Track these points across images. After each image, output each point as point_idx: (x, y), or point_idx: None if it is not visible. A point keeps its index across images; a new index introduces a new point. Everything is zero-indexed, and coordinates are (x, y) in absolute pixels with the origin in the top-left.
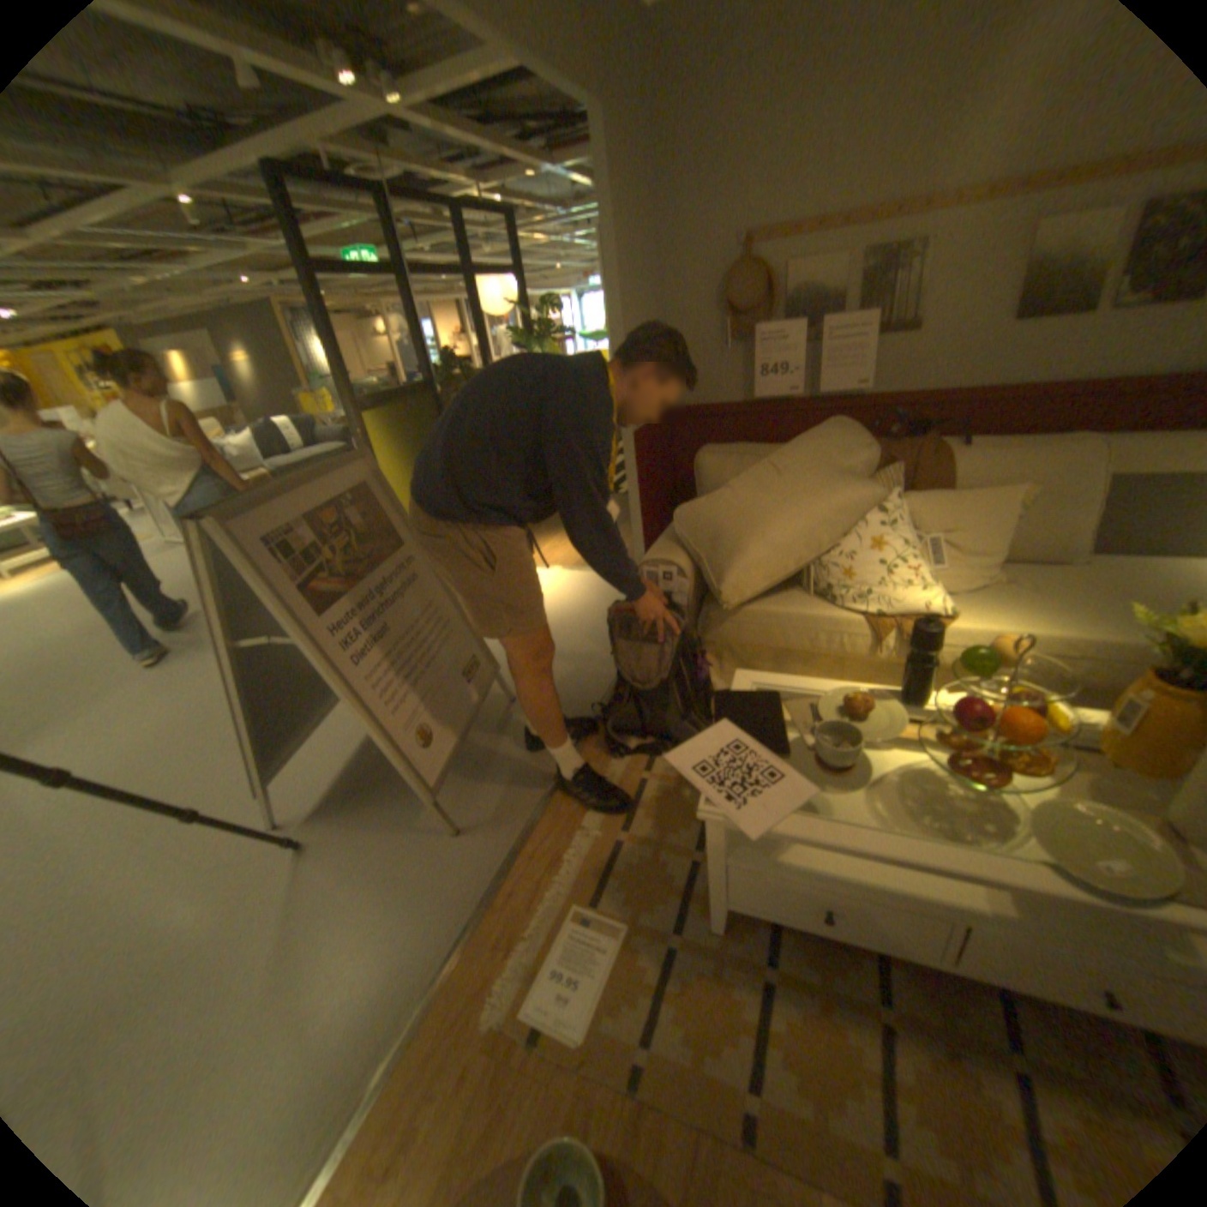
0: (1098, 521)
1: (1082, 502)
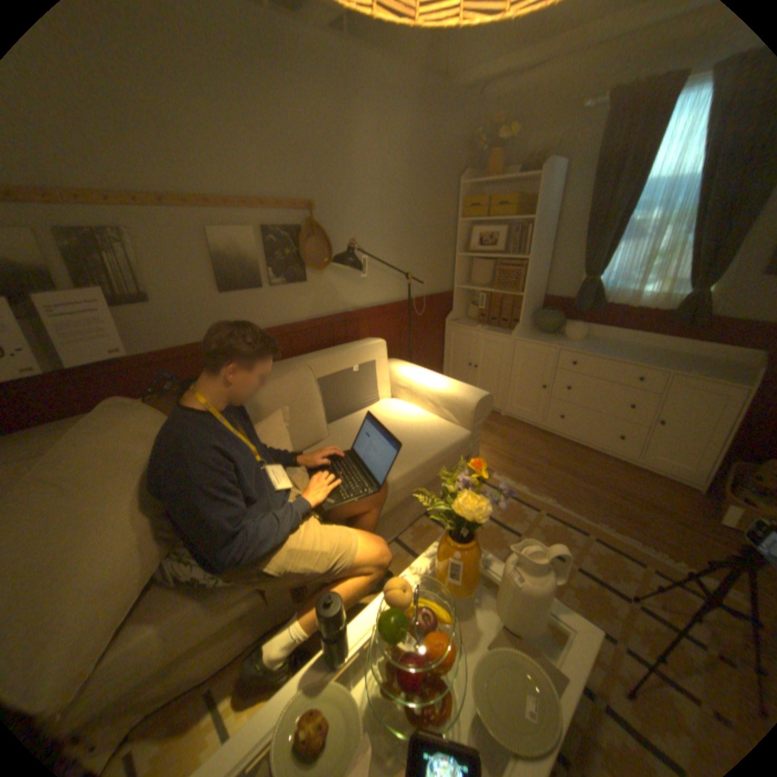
0: (323, 409)
1: (314, 404)
